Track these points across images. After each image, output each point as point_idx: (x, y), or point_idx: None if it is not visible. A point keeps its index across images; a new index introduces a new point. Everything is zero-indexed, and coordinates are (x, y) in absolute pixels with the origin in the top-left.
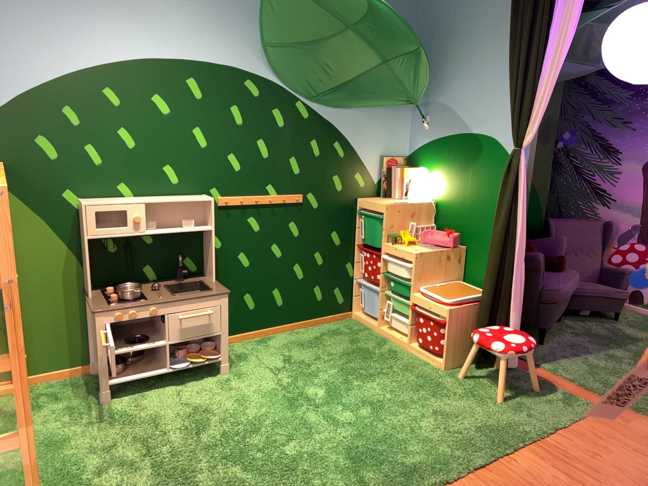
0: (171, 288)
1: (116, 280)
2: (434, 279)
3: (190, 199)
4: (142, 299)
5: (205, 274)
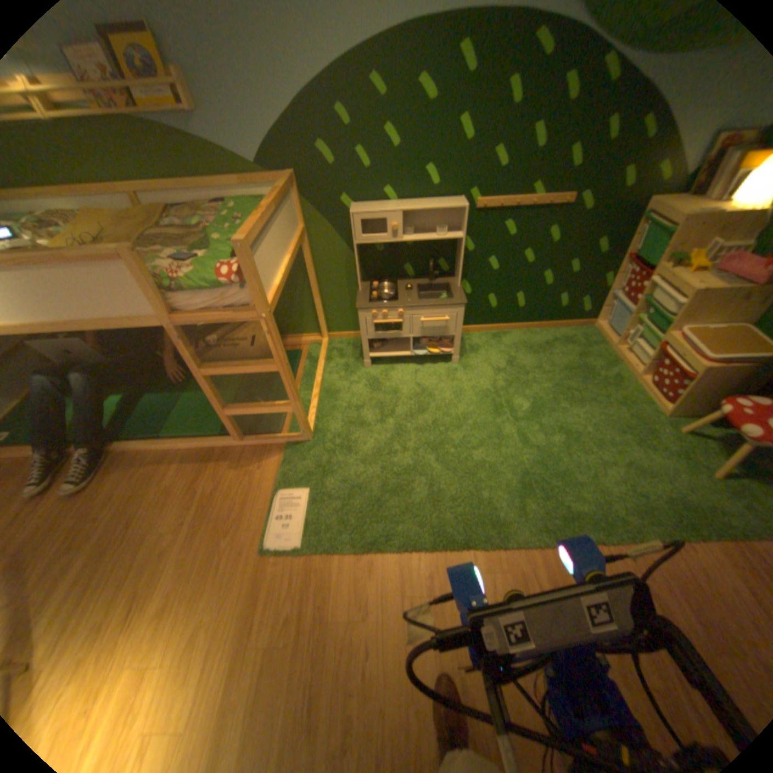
0: (419, 288)
1: (379, 275)
2: (713, 321)
3: (442, 205)
4: (390, 301)
5: (453, 275)
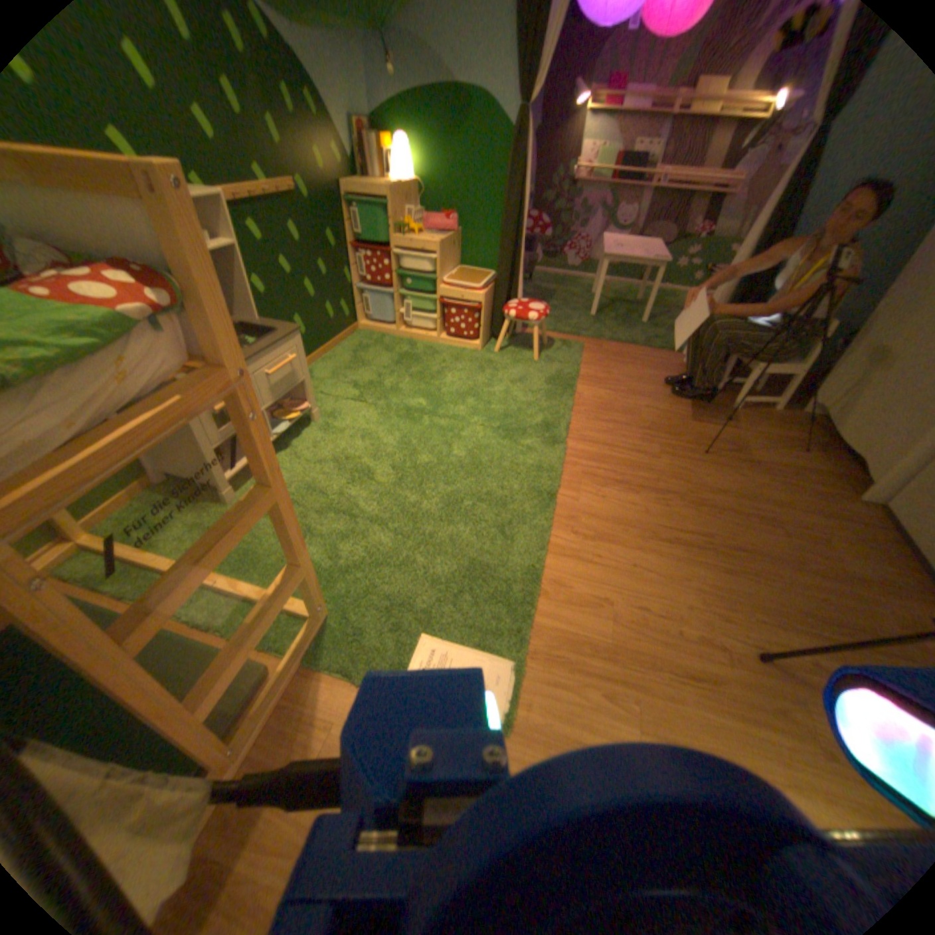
0: None
1: None
2: (445, 268)
3: None
4: None
5: None
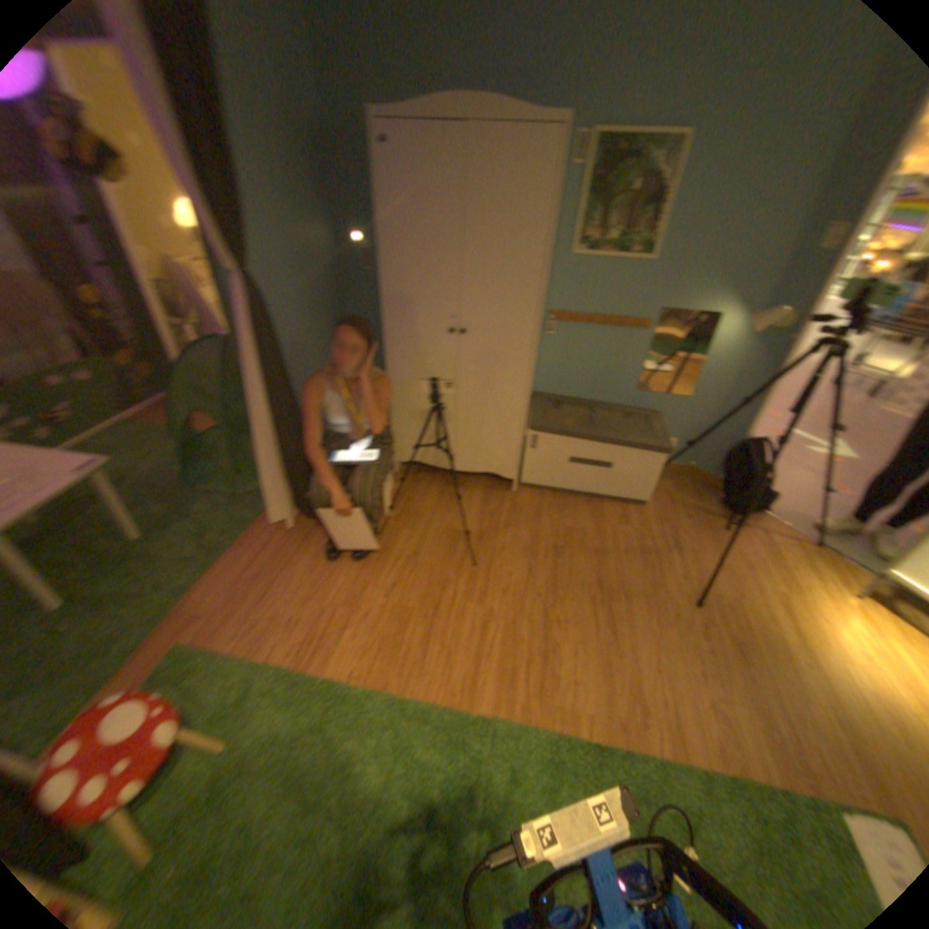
0: None
1: None
2: None
3: None
4: None
5: None
